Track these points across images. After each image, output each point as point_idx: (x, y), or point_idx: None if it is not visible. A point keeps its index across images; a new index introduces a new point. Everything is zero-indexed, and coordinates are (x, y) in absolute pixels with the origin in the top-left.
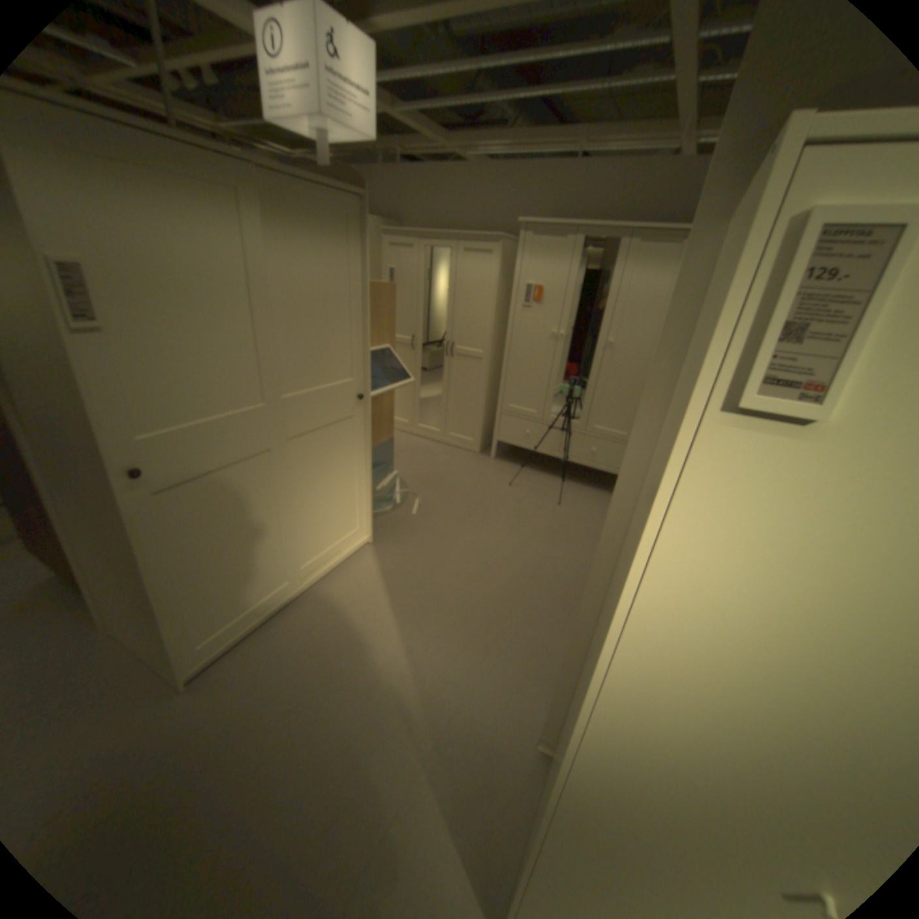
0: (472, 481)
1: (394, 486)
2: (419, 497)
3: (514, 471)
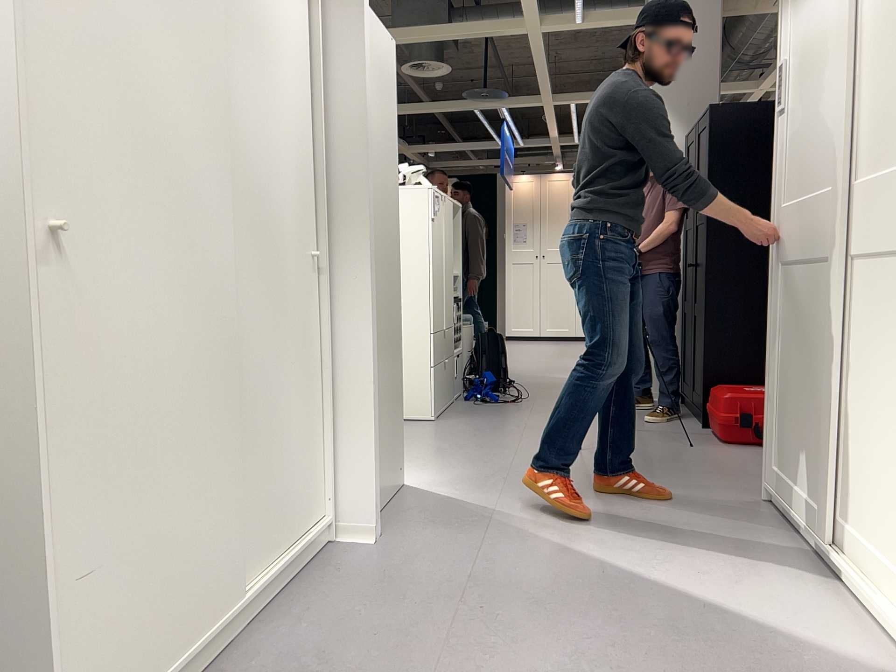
0: None
1: None
2: None
3: None
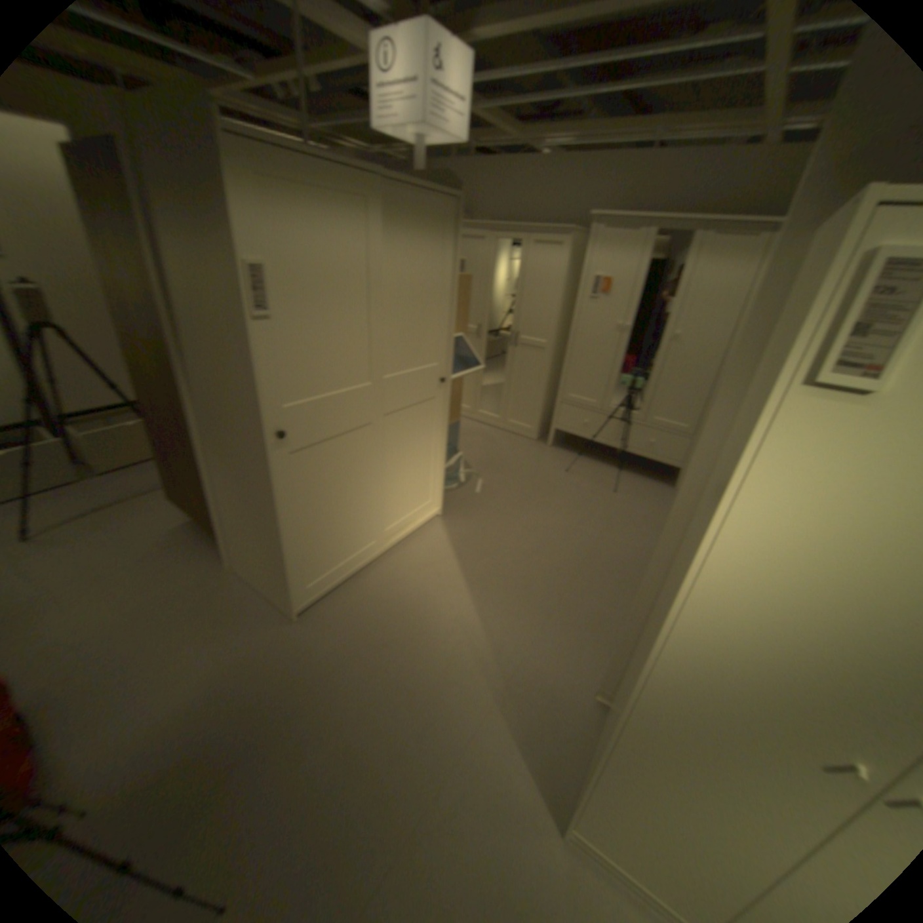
0: (528, 465)
1: (456, 466)
2: (478, 477)
3: (568, 459)
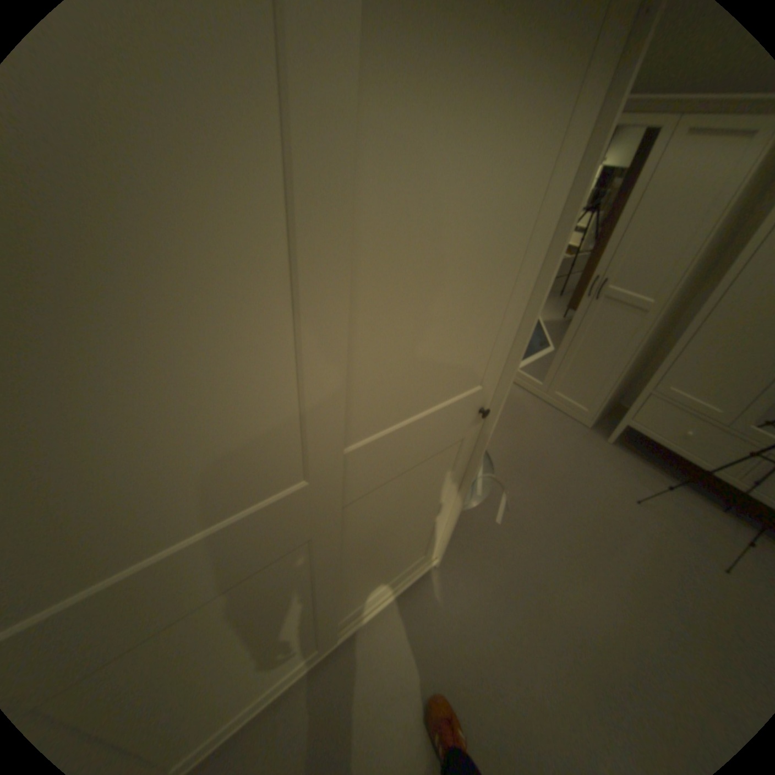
0: (582, 478)
1: None
2: (506, 490)
3: (644, 475)
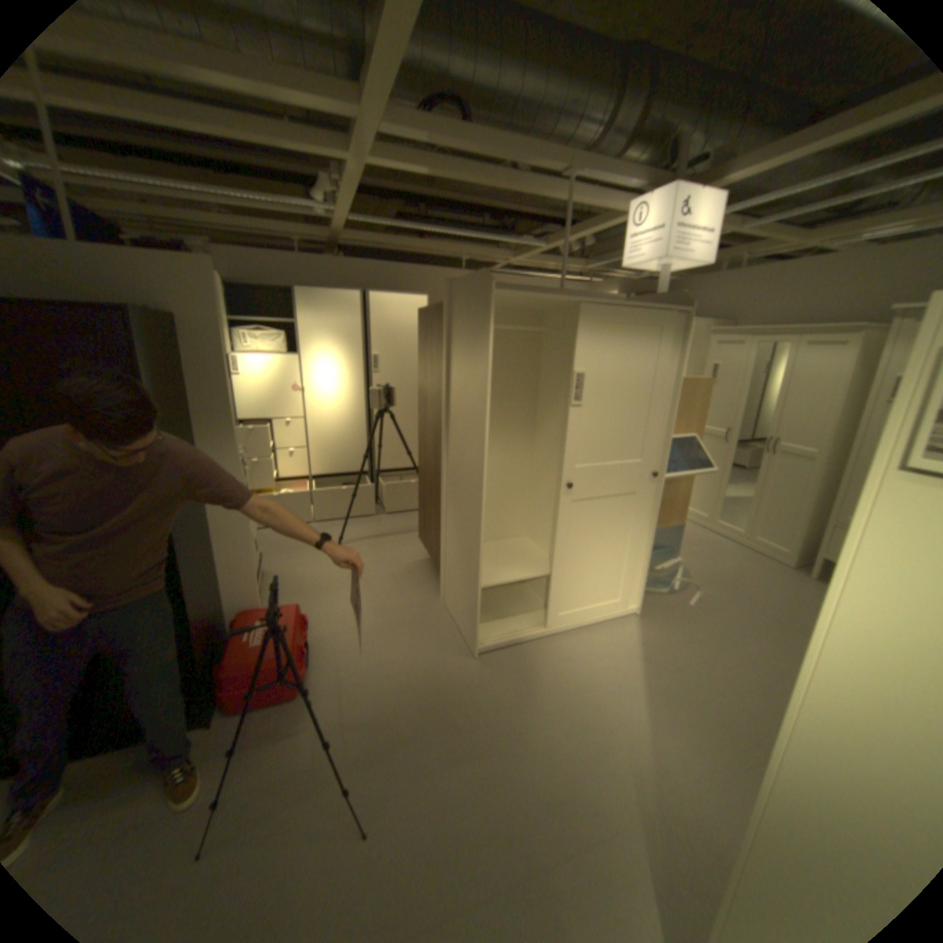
0: (777, 595)
1: (675, 572)
2: (701, 591)
3: None
